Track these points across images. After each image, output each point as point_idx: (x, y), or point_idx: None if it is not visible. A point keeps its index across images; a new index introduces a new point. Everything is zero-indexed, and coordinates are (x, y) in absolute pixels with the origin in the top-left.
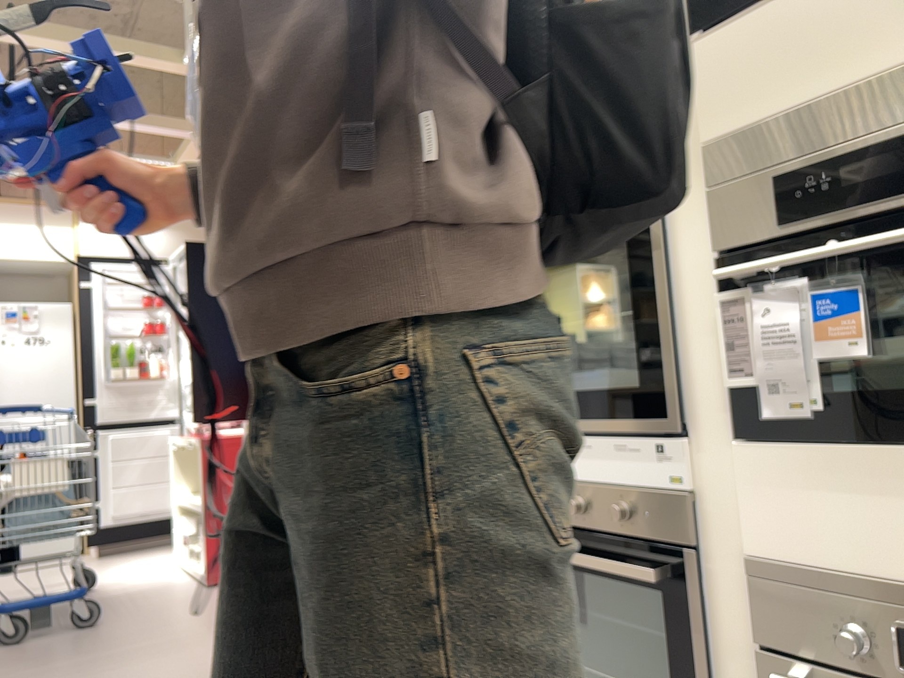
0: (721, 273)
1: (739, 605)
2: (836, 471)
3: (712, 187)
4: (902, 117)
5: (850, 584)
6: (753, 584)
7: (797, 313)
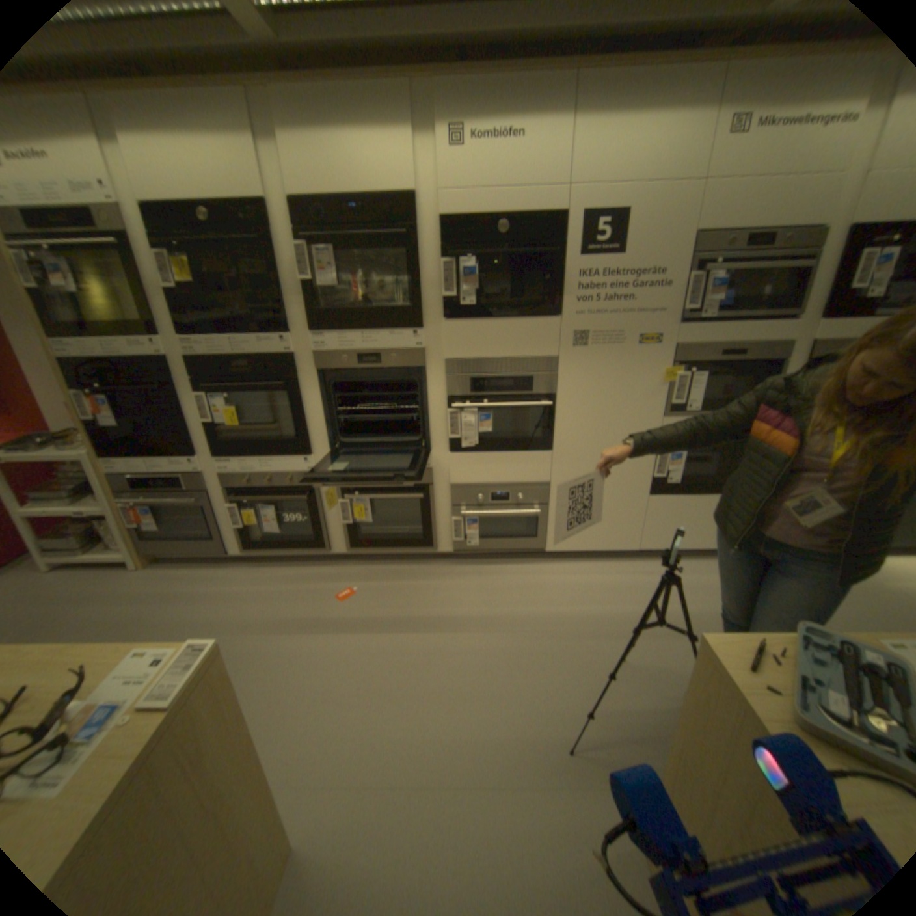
0: (453, 407)
1: (443, 497)
2: (477, 460)
3: (448, 376)
4: (505, 372)
5: (478, 486)
6: (451, 491)
7: (472, 420)
